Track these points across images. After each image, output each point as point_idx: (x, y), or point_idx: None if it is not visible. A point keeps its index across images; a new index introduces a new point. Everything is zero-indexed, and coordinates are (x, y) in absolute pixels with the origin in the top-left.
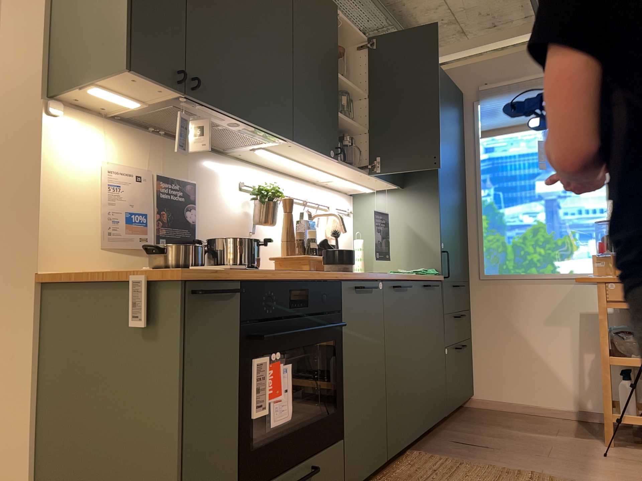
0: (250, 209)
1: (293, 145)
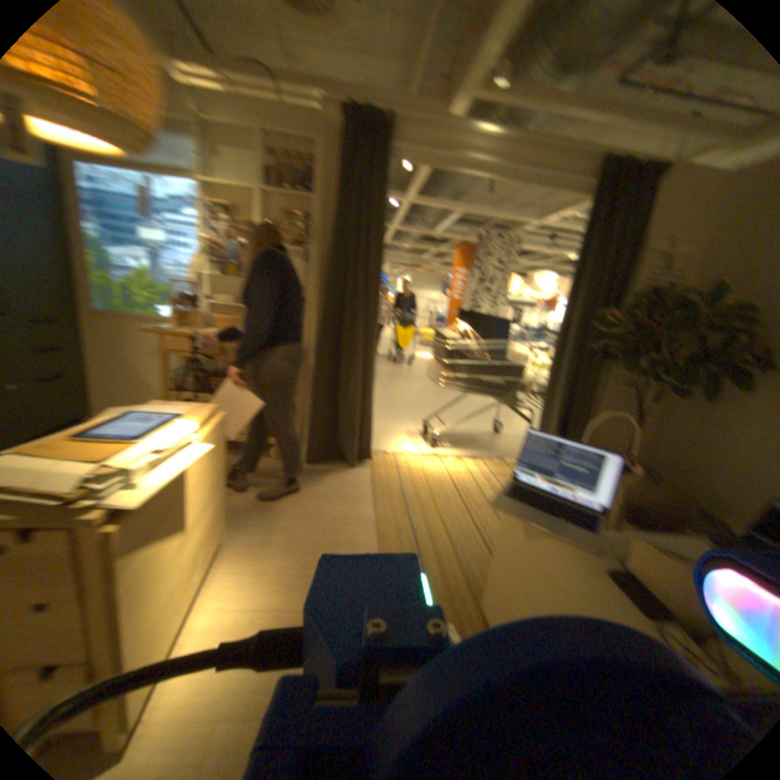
0: None
1: None
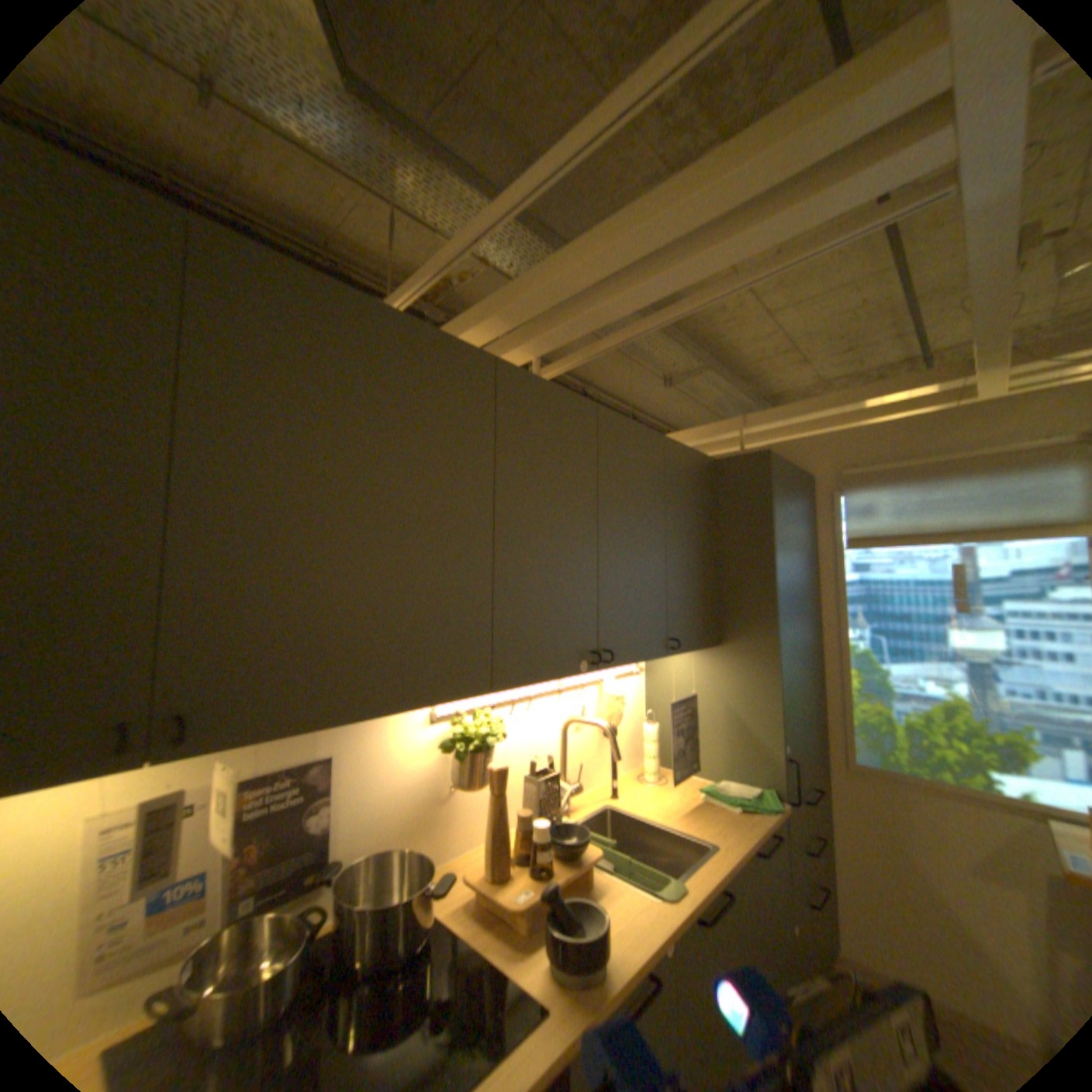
0: (449, 755)
1: (501, 685)
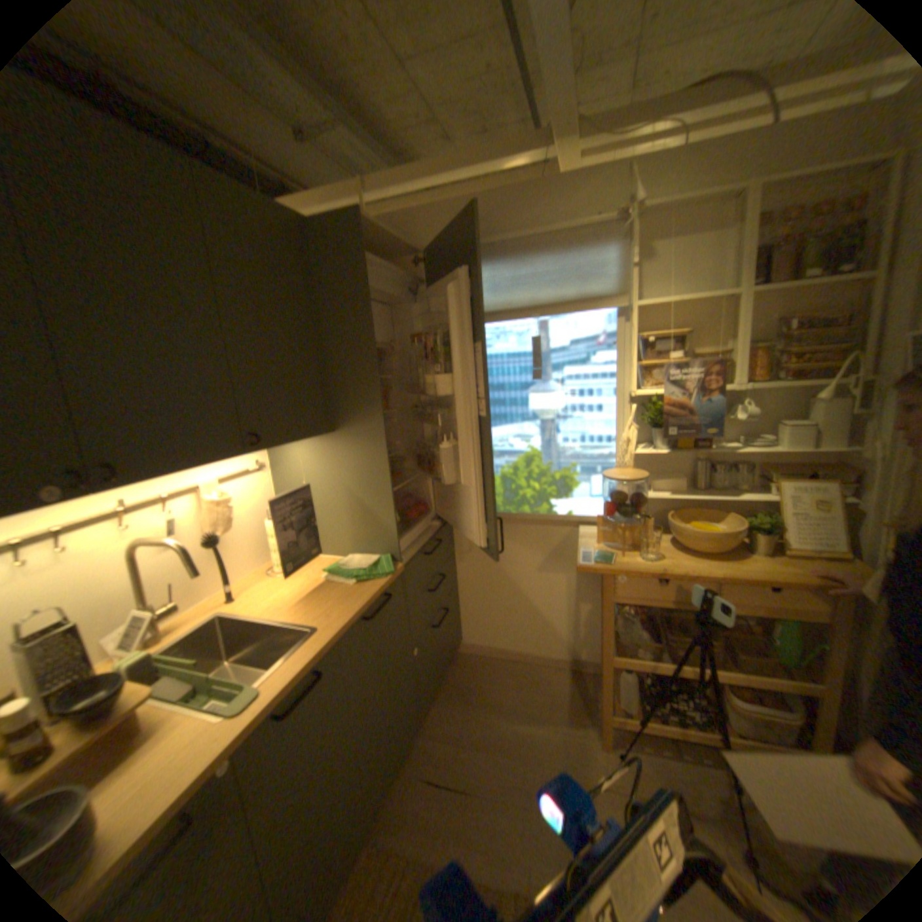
0: None
1: None
